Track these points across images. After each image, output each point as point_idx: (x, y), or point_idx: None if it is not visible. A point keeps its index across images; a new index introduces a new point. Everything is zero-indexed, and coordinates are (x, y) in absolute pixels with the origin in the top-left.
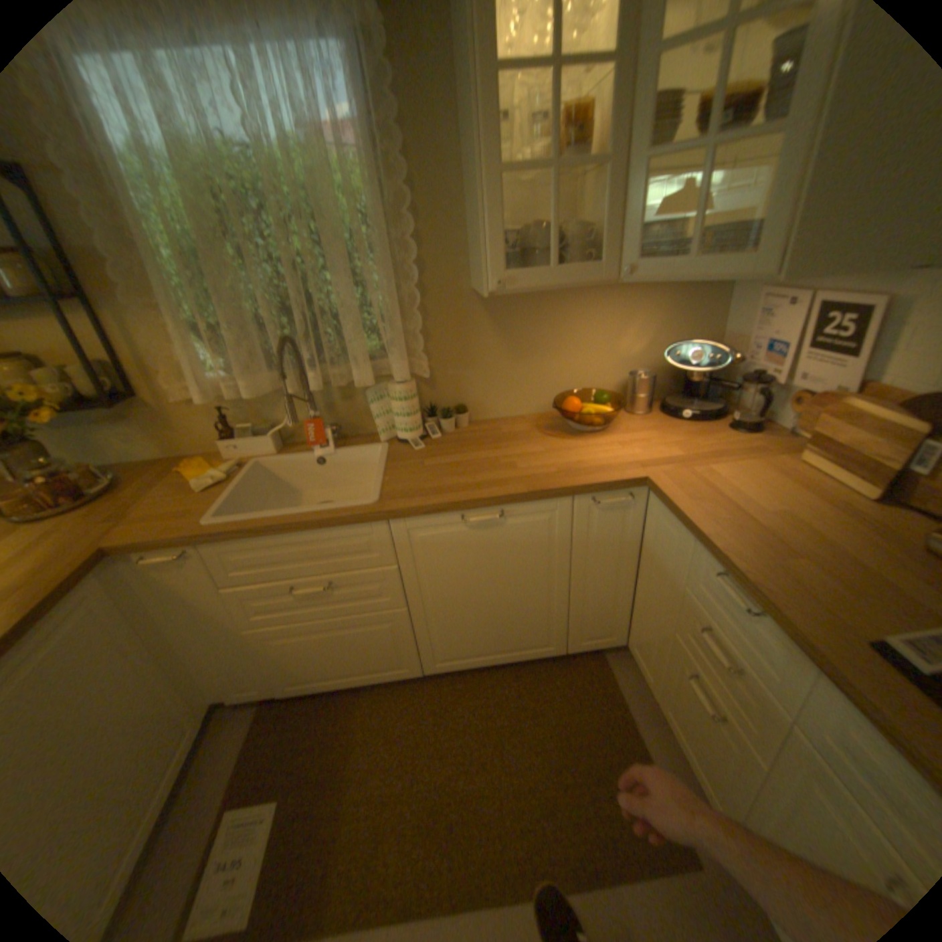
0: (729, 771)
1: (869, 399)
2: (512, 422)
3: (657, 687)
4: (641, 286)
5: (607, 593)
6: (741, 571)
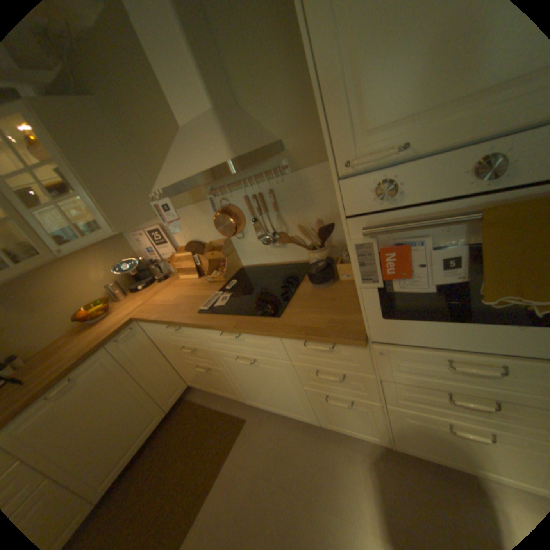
0: (223, 382)
1: (178, 252)
2: (55, 343)
3: (201, 385)
4: (79, 252)
5: (158, 372)
6: (166, 321)
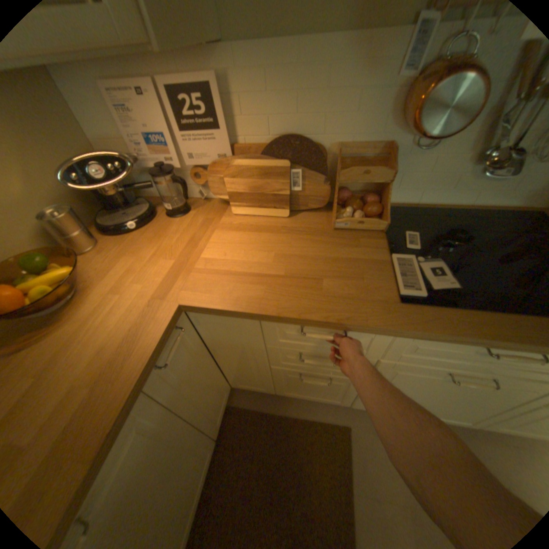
0: (340, 390)
1: (243, 155)
2: None
3: (270, 389)
4: None
5: (208, 388)
6: (320, 319)
